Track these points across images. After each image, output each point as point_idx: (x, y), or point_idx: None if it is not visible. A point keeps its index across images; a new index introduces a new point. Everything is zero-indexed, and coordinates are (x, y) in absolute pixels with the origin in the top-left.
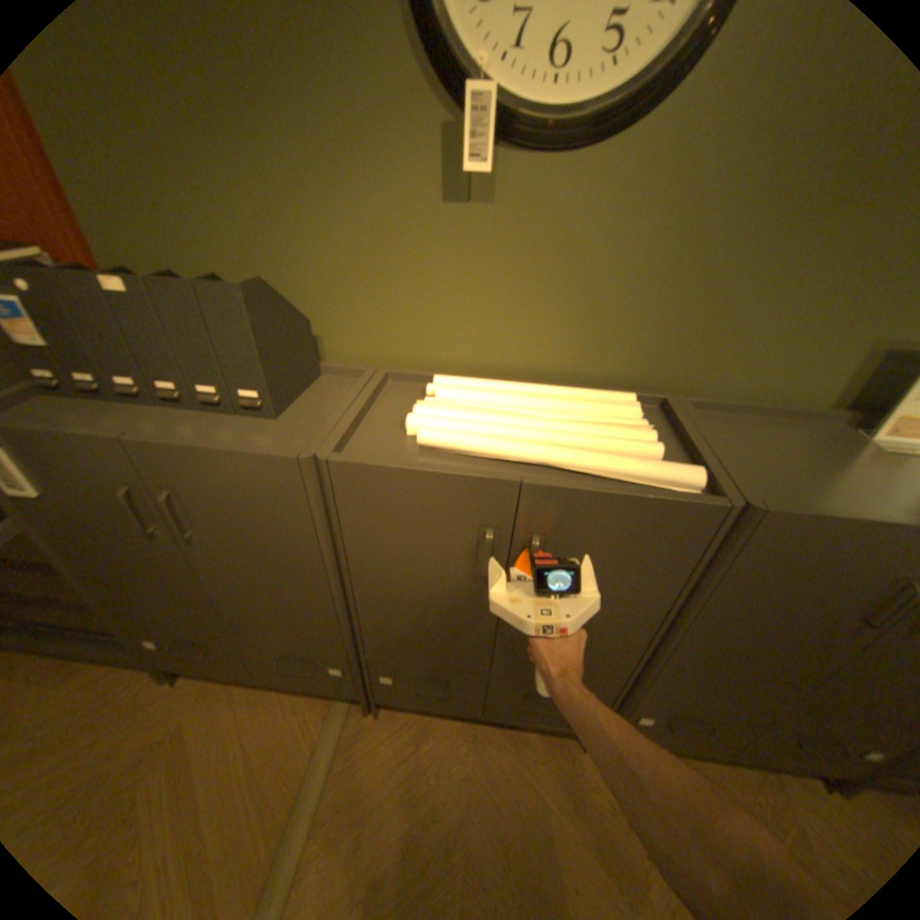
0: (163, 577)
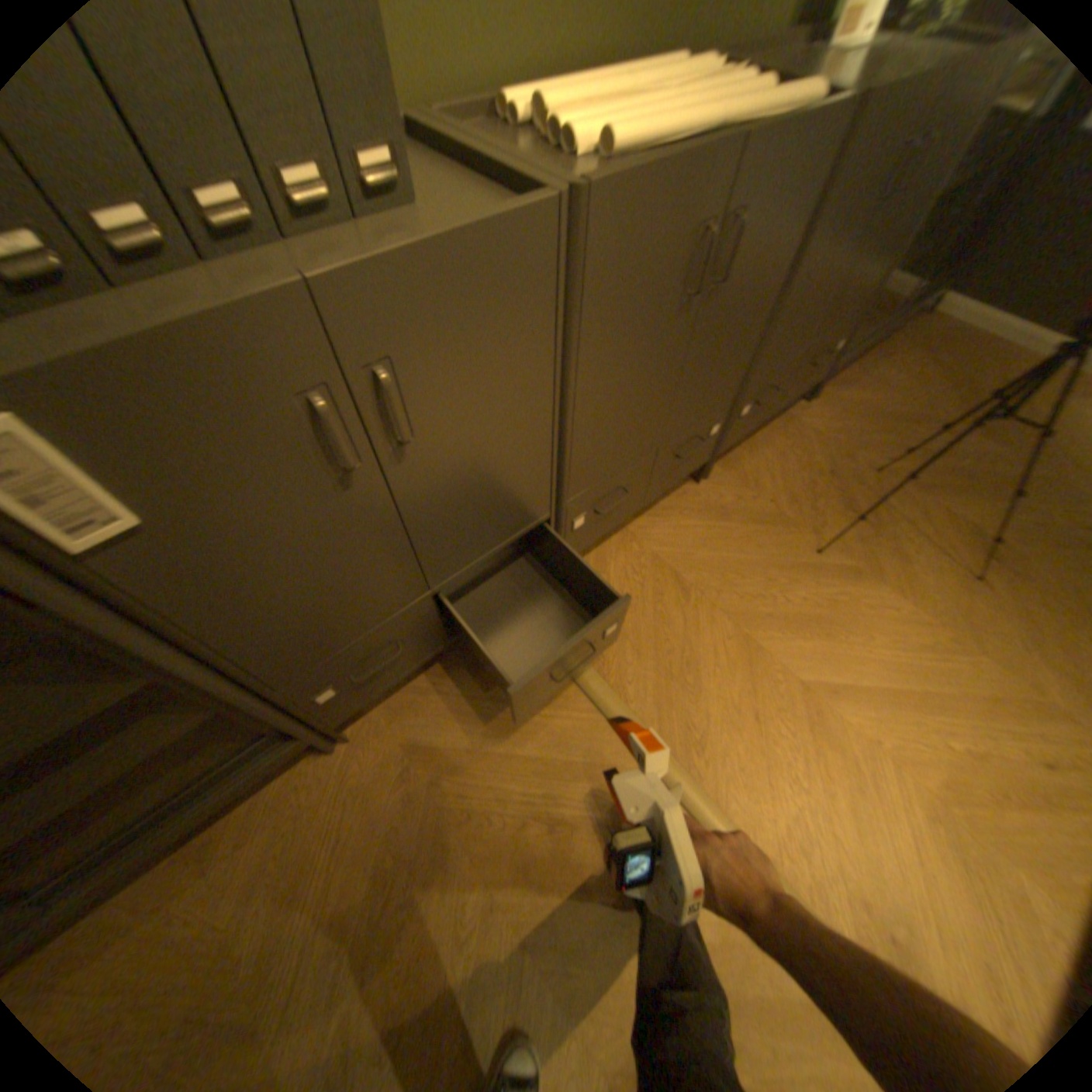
0: (352, 559)
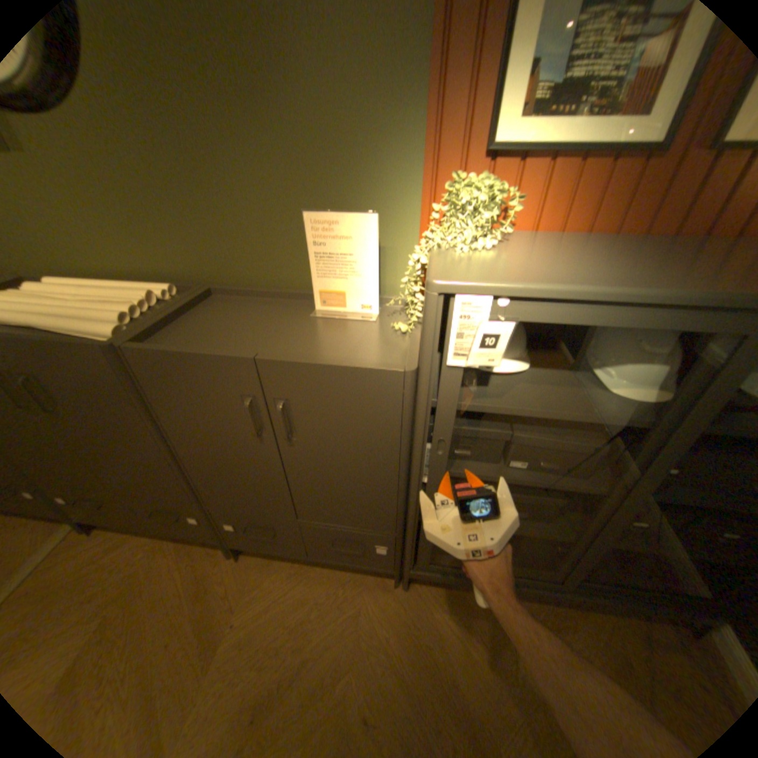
0: None
